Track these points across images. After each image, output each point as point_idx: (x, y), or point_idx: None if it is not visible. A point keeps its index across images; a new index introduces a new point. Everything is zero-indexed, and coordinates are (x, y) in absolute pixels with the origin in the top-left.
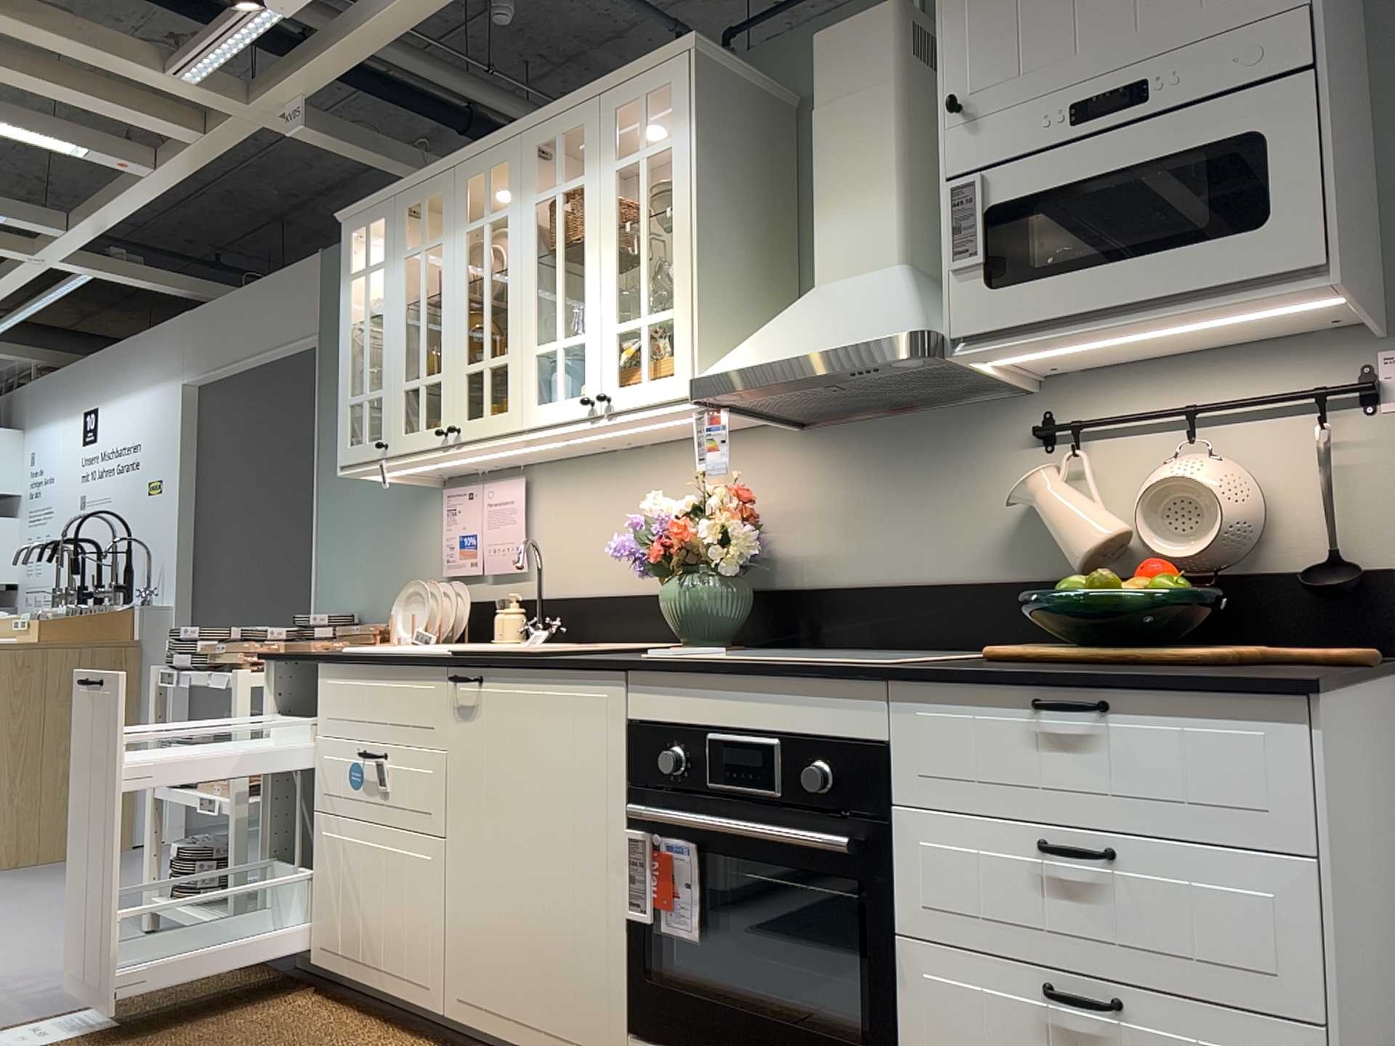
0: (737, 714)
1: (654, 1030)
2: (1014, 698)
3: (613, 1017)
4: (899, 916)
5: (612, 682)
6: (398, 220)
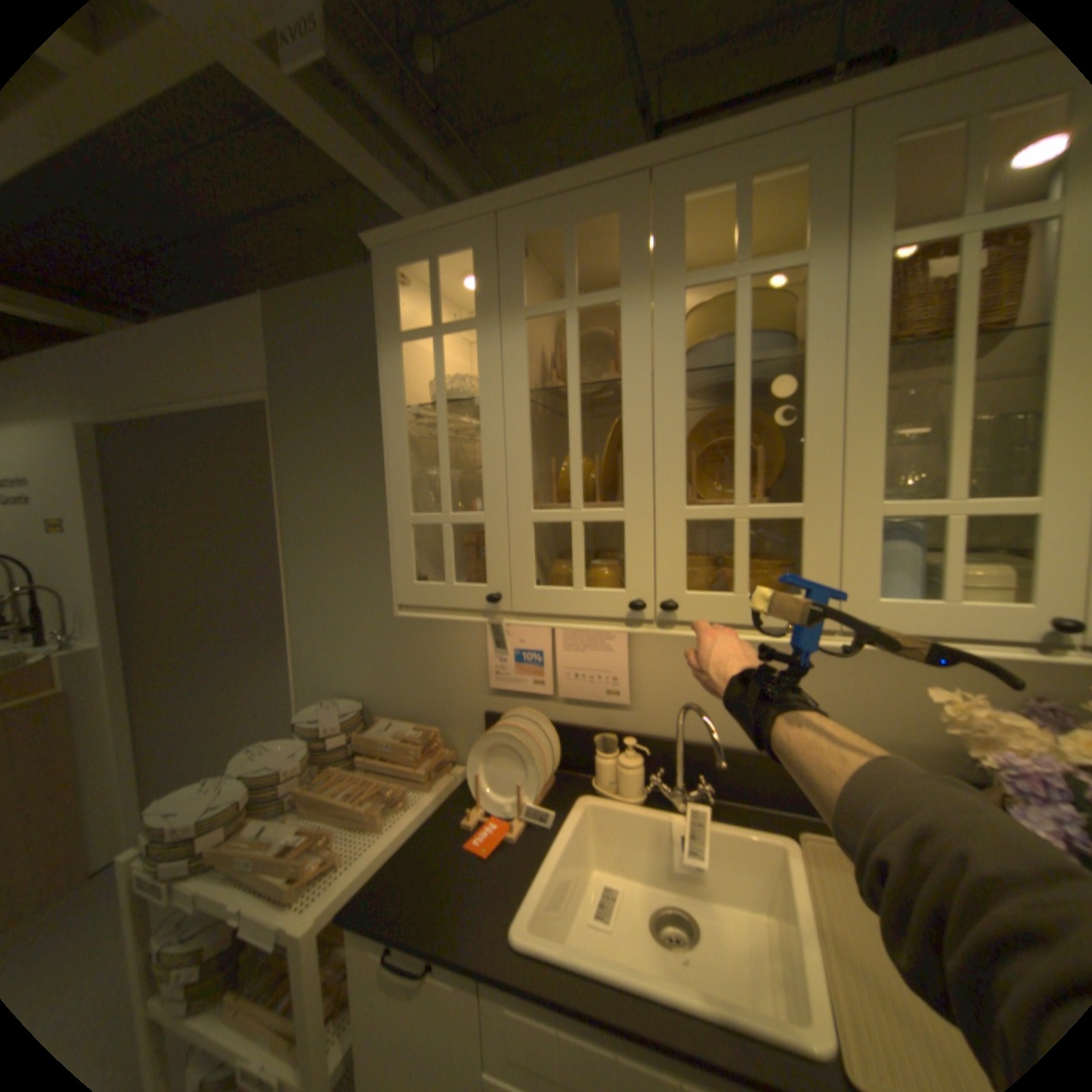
0: None
1: None
2: None
3: None
4: None
5: None
6: (503, 249)
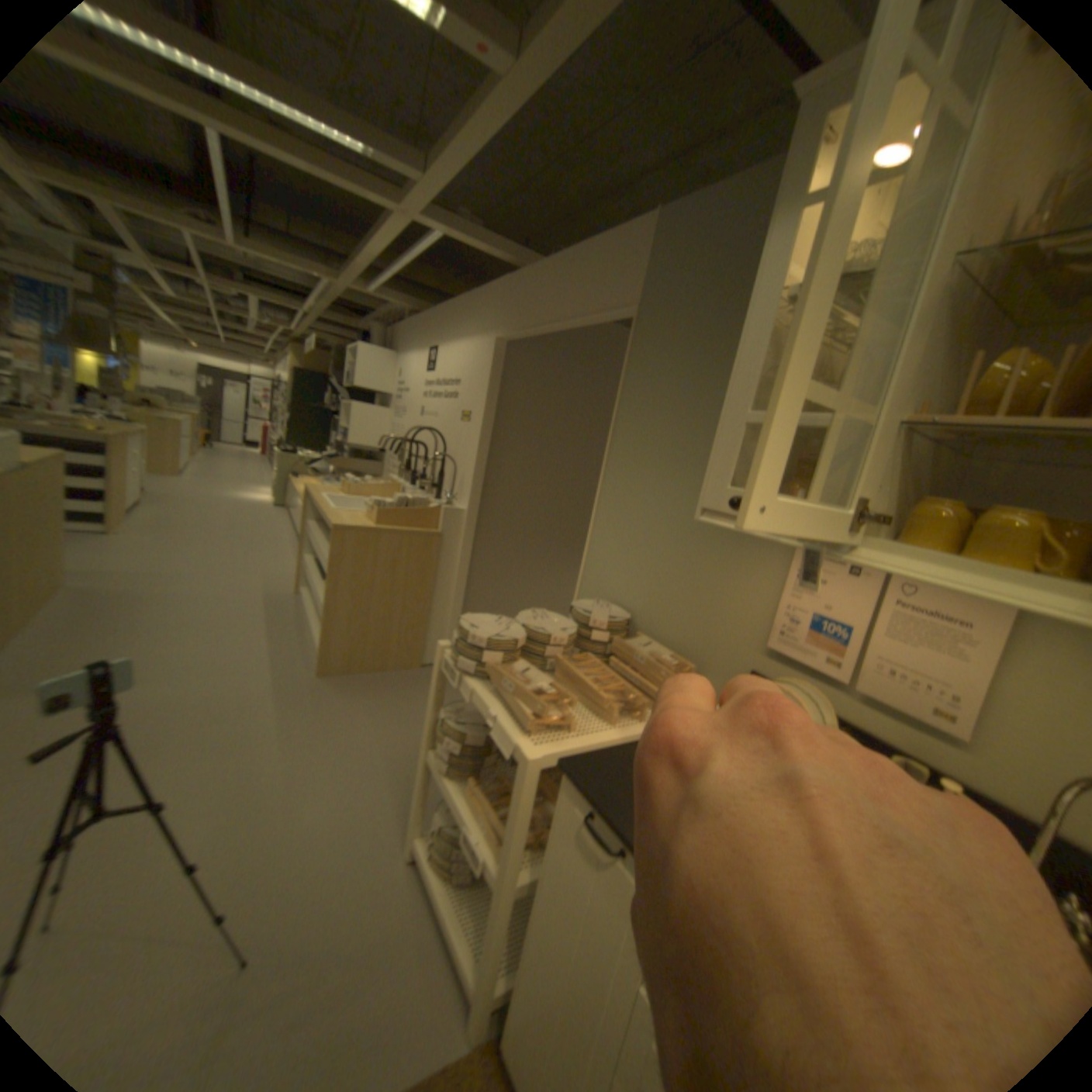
0: None
1: None
2: None
3: None
4: None
5: None
6: None
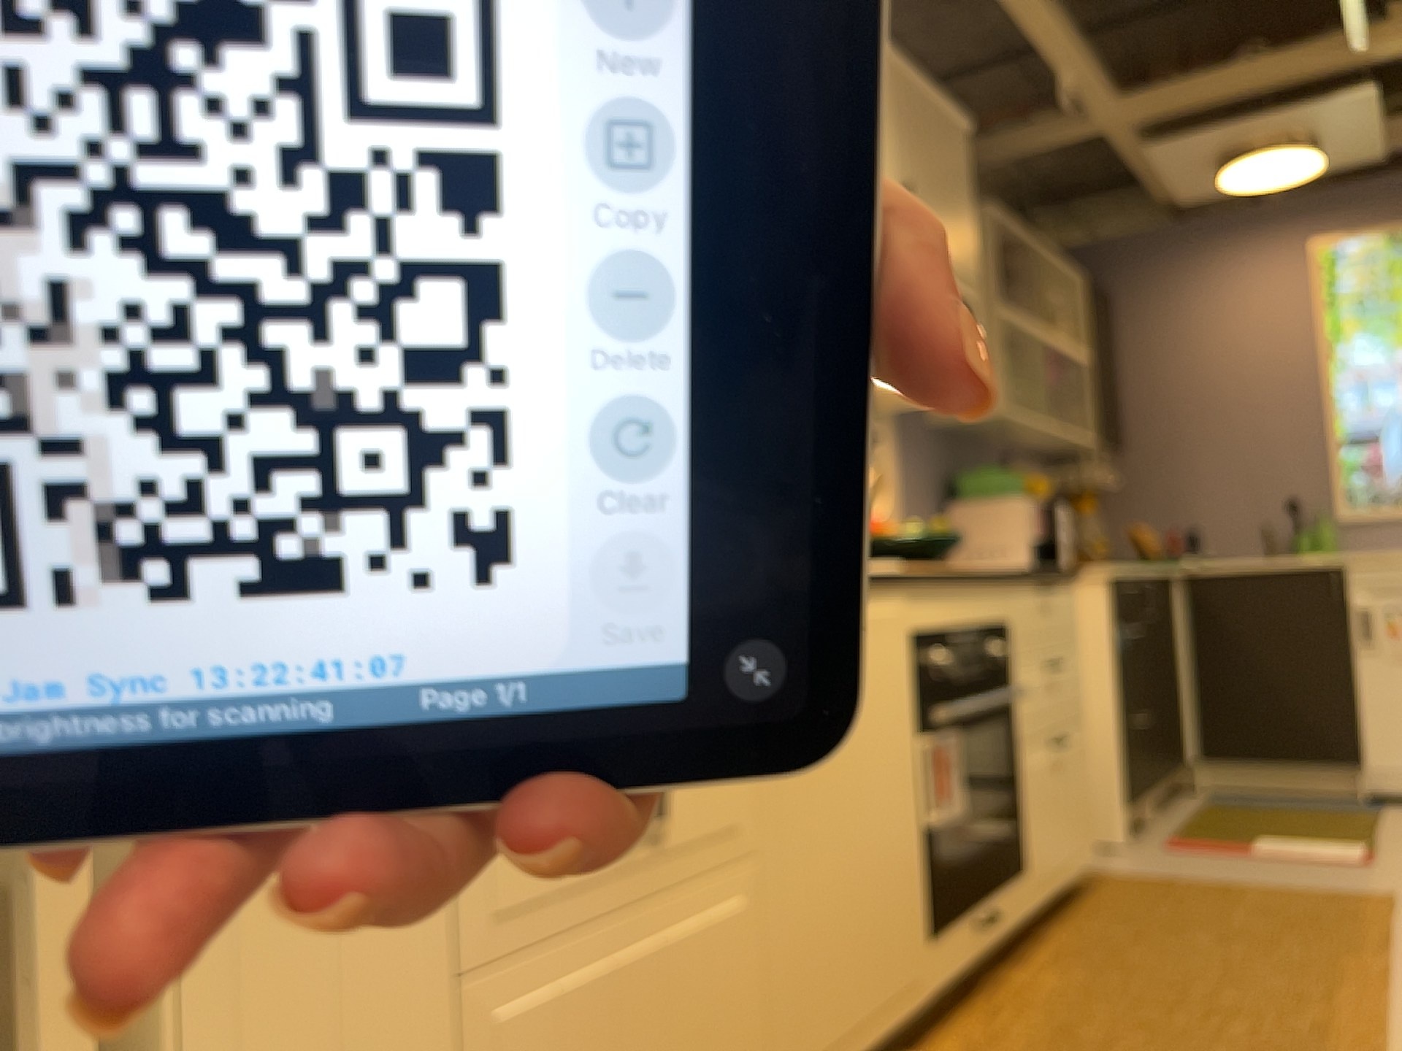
0: (962, 613)
1: (943, 920)
2: (1036, 587)
3: (923, 936)
4: (1019, 733)
5: (902, 594)
6: None
